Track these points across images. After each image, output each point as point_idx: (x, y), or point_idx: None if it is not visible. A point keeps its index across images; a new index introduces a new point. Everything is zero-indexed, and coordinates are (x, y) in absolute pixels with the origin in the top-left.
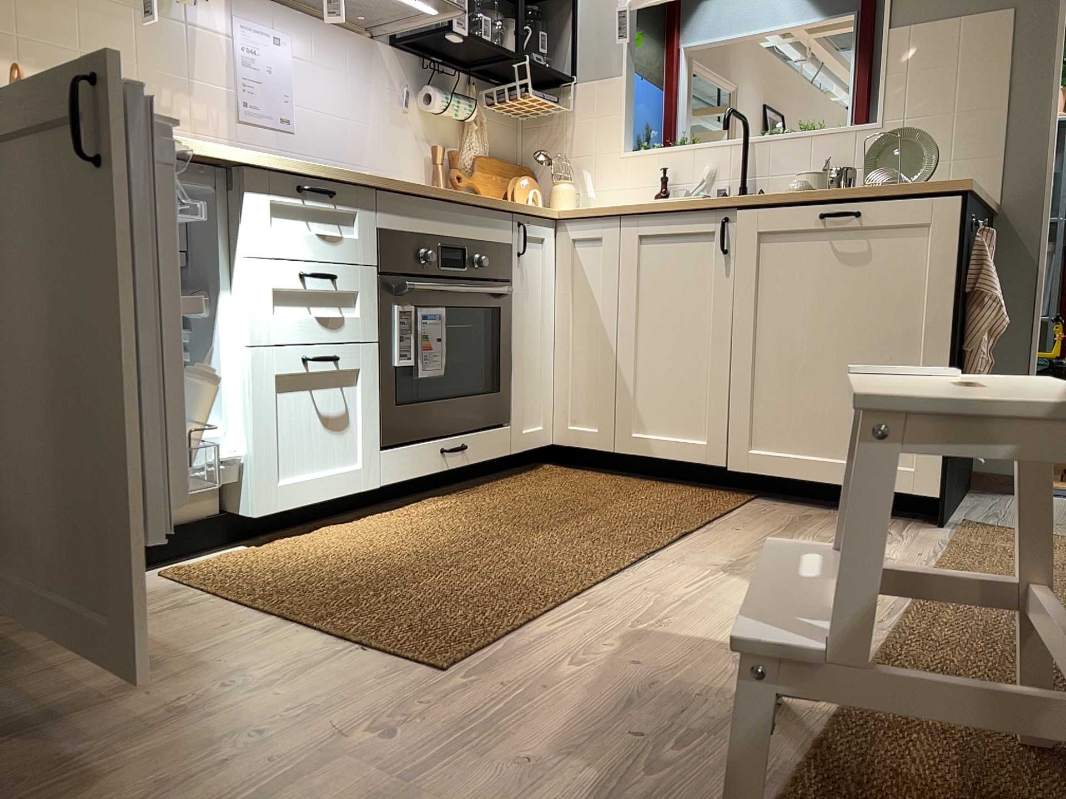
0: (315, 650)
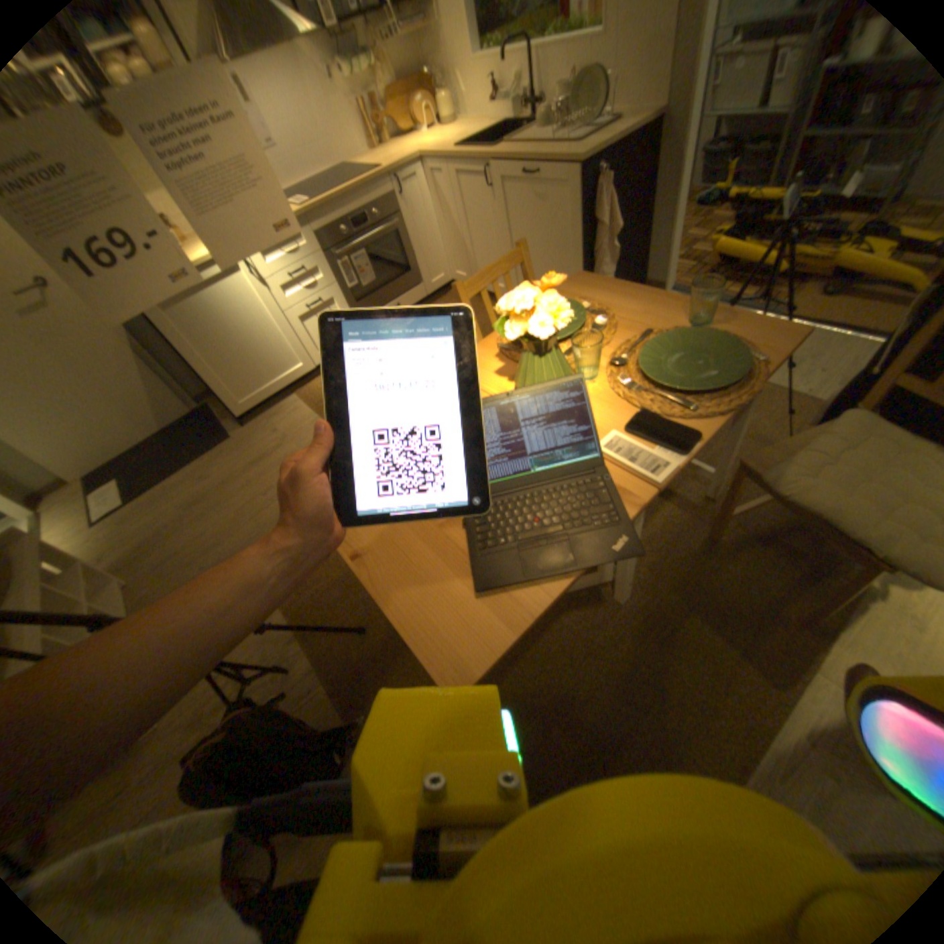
0: None
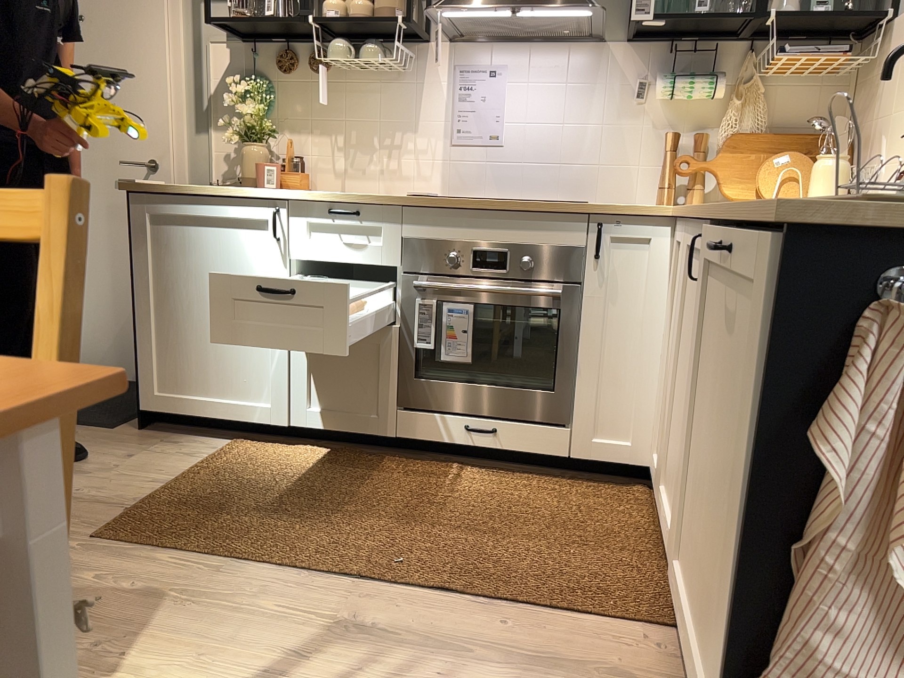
0: (114, 499)
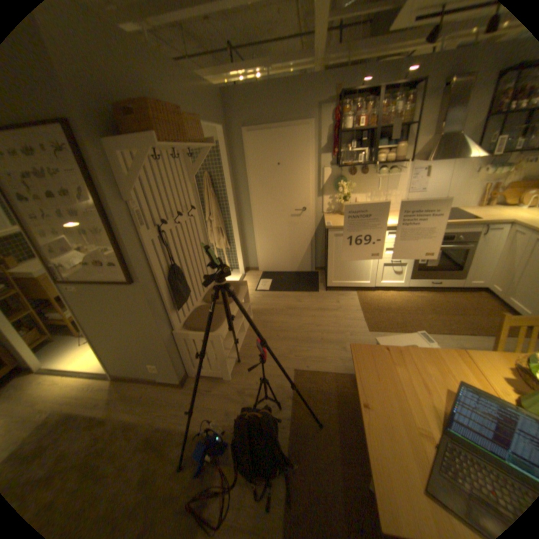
0: (358, 318)
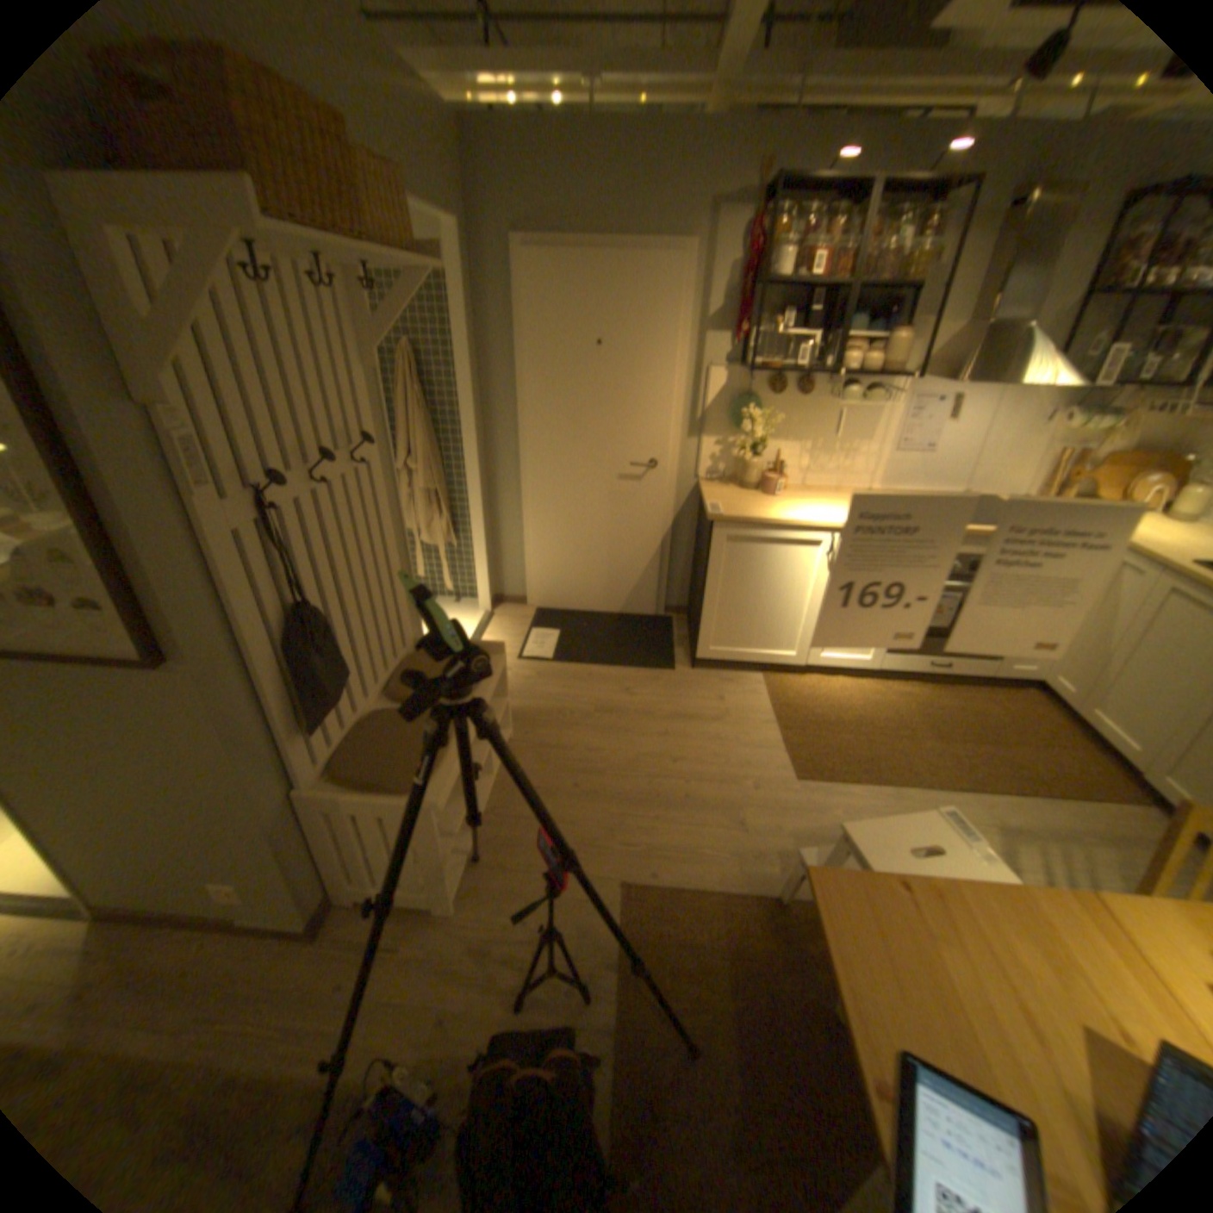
0: (770, 743)
